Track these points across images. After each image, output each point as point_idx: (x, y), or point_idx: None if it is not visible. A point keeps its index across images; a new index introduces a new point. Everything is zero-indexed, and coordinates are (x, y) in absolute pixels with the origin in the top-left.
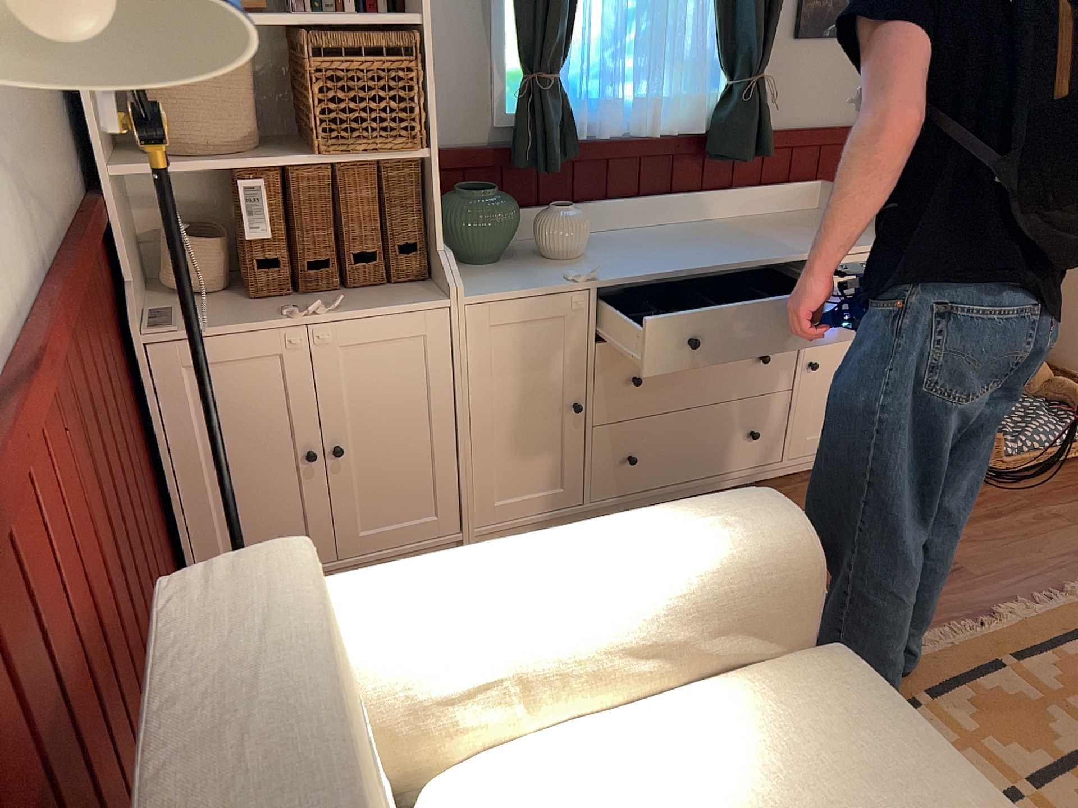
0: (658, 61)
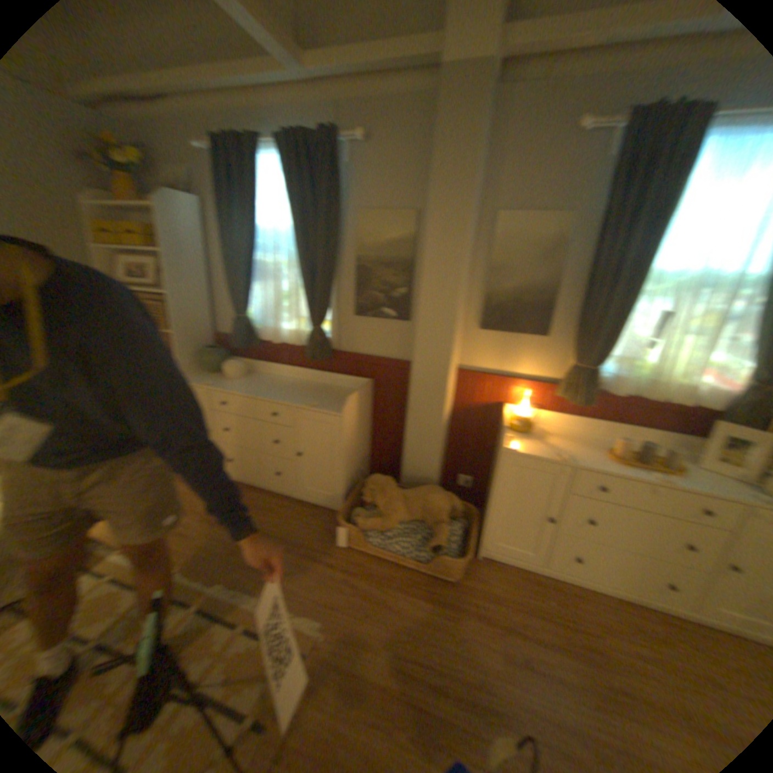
0: (277, 316)
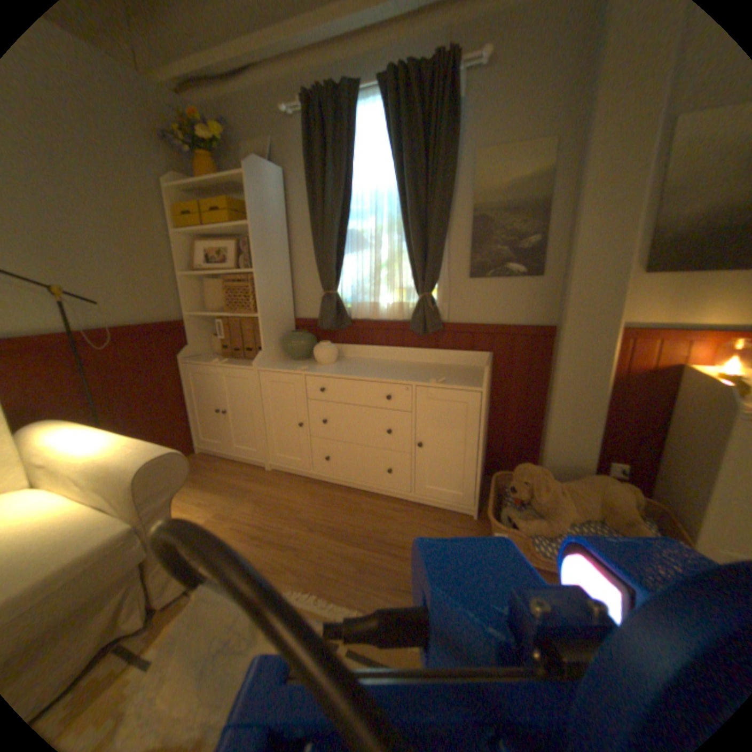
0: (375, 286)
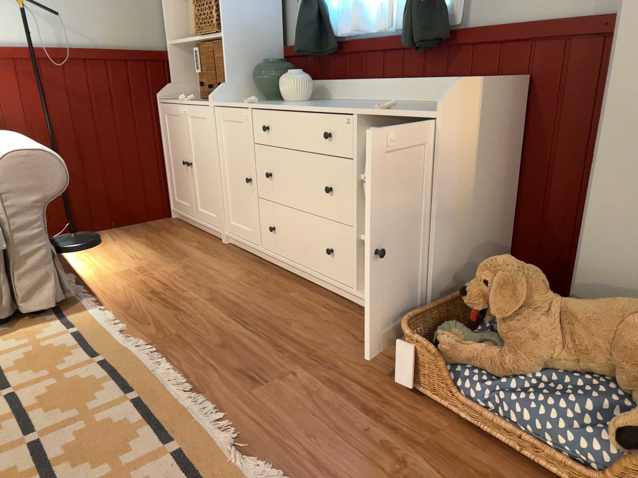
0: None
